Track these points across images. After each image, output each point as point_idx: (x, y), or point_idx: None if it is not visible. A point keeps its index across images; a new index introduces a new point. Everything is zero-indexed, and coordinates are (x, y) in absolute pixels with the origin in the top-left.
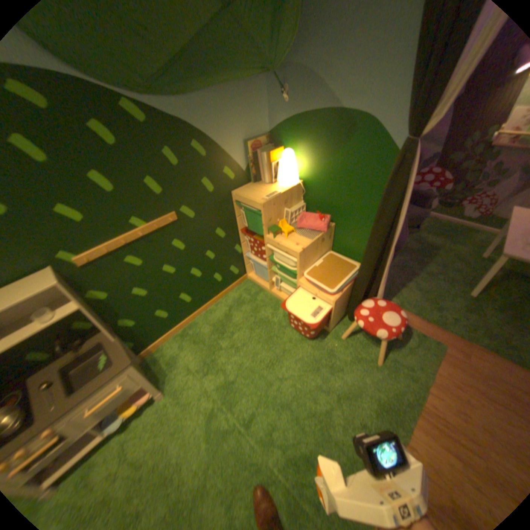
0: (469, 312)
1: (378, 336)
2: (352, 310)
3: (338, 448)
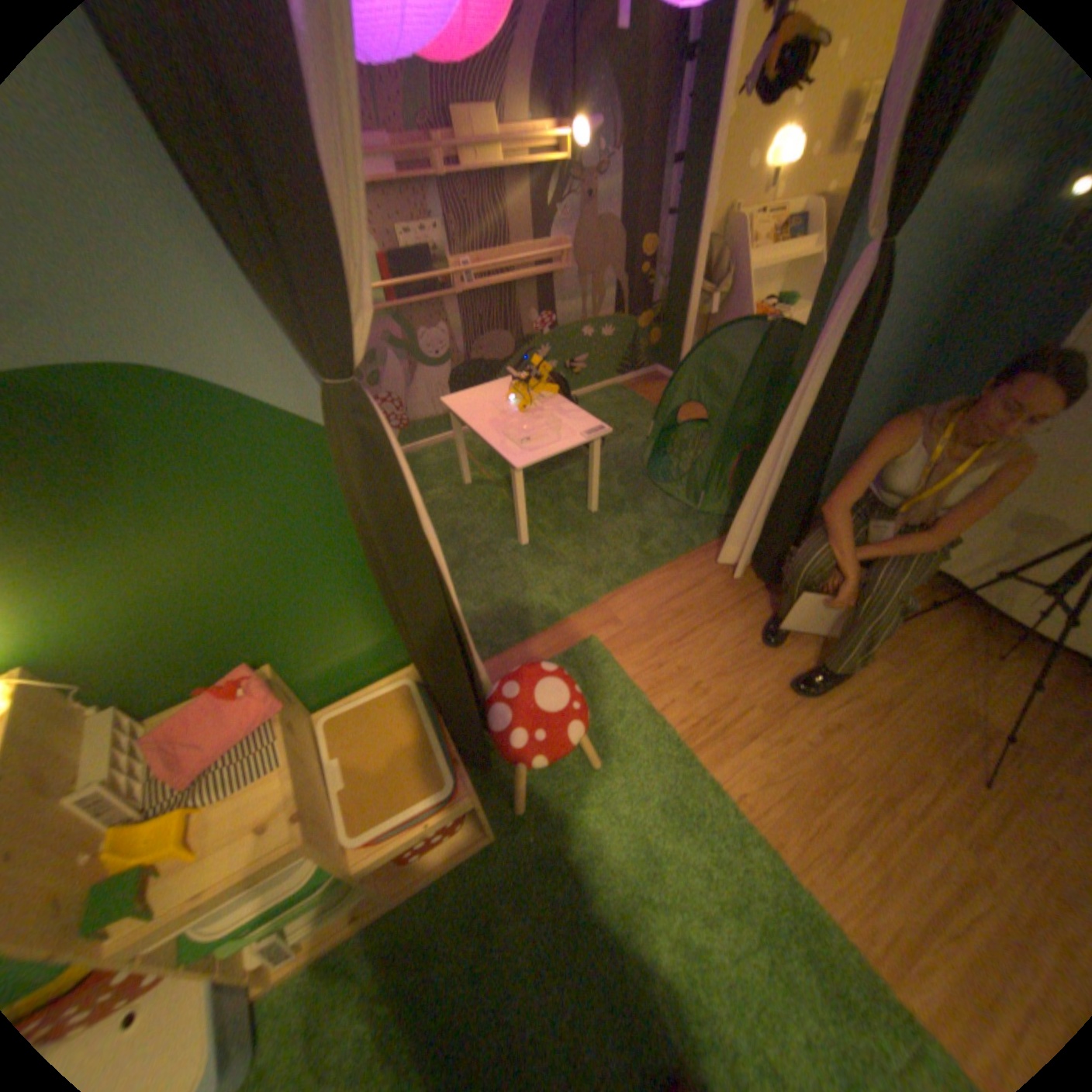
0: (547, 566)
1: (578, 741)
2: (480, 753)
3: (743, 959)
